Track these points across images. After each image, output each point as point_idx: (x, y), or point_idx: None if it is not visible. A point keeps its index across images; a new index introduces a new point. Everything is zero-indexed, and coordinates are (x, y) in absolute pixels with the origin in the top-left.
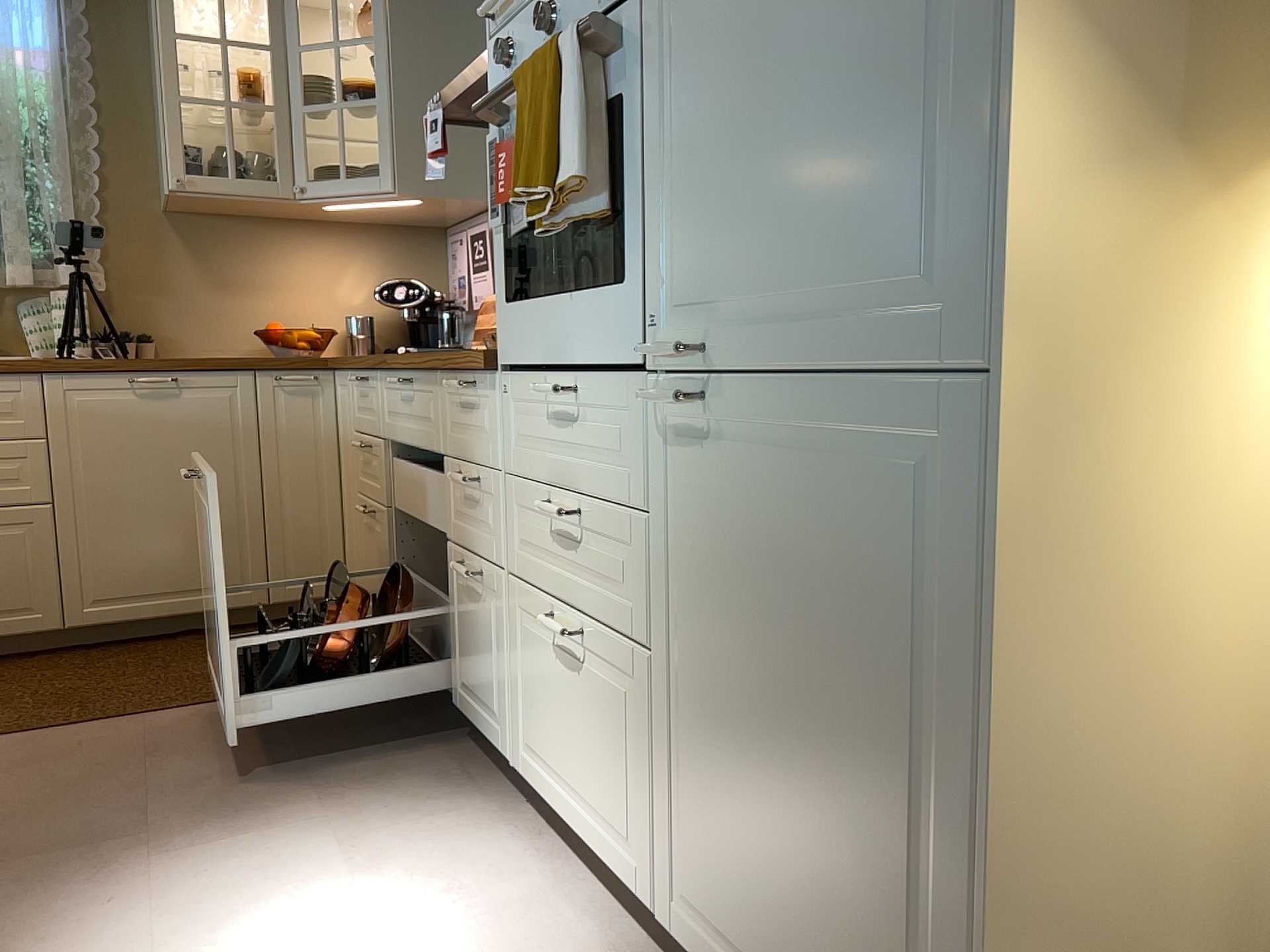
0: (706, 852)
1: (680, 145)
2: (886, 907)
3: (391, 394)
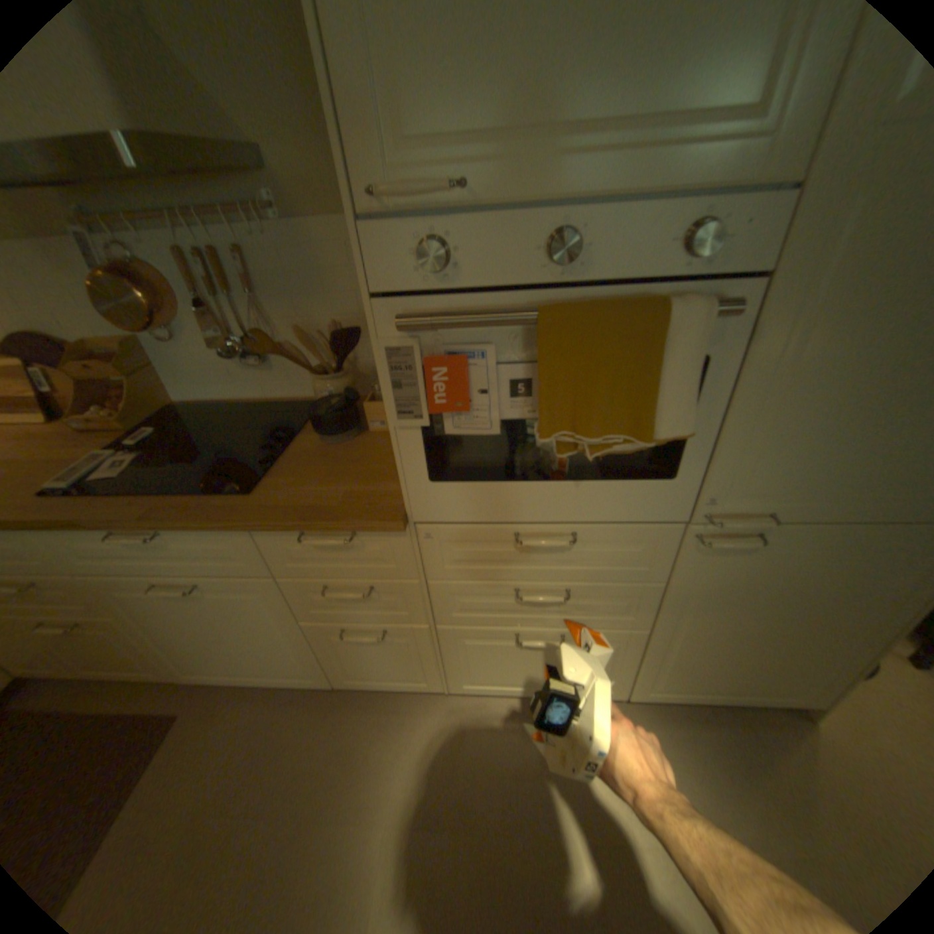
0: (681, 676)
1: (775, 404)
2: (817, 661)
3: (84, 543)
